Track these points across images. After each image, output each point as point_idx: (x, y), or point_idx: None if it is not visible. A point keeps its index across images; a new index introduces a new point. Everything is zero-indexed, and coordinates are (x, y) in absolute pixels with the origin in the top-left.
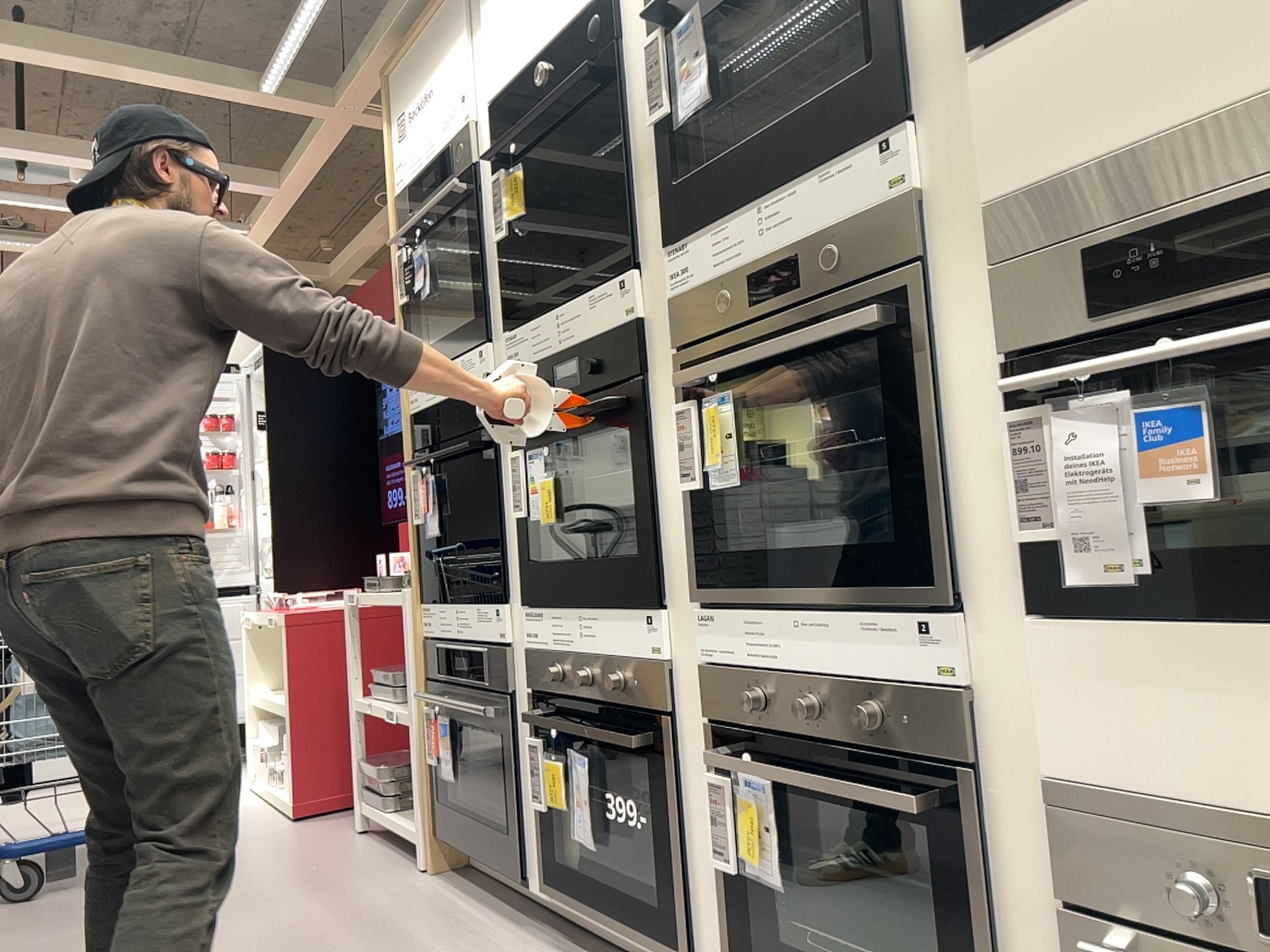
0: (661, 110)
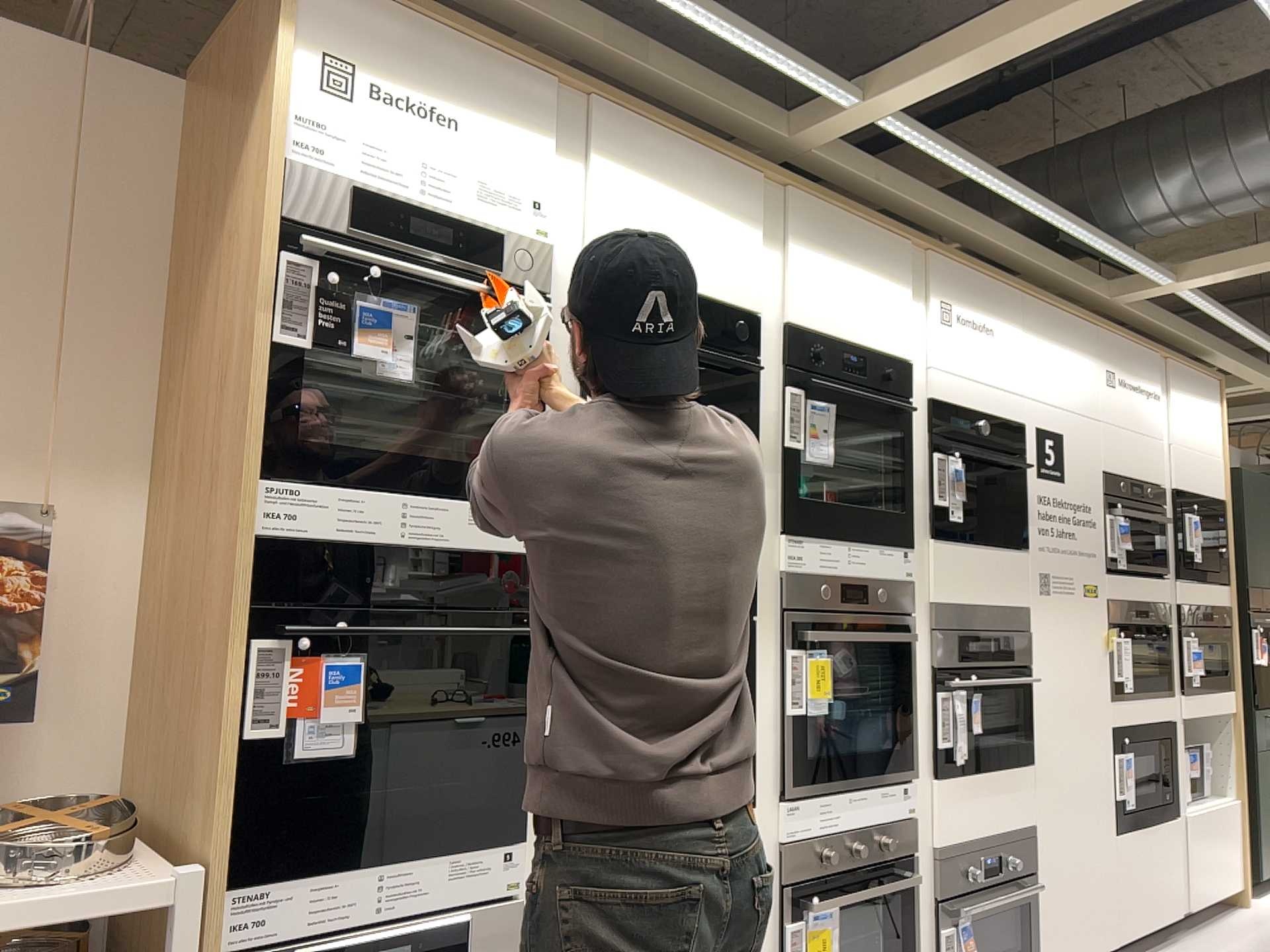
0: (792, 444)
